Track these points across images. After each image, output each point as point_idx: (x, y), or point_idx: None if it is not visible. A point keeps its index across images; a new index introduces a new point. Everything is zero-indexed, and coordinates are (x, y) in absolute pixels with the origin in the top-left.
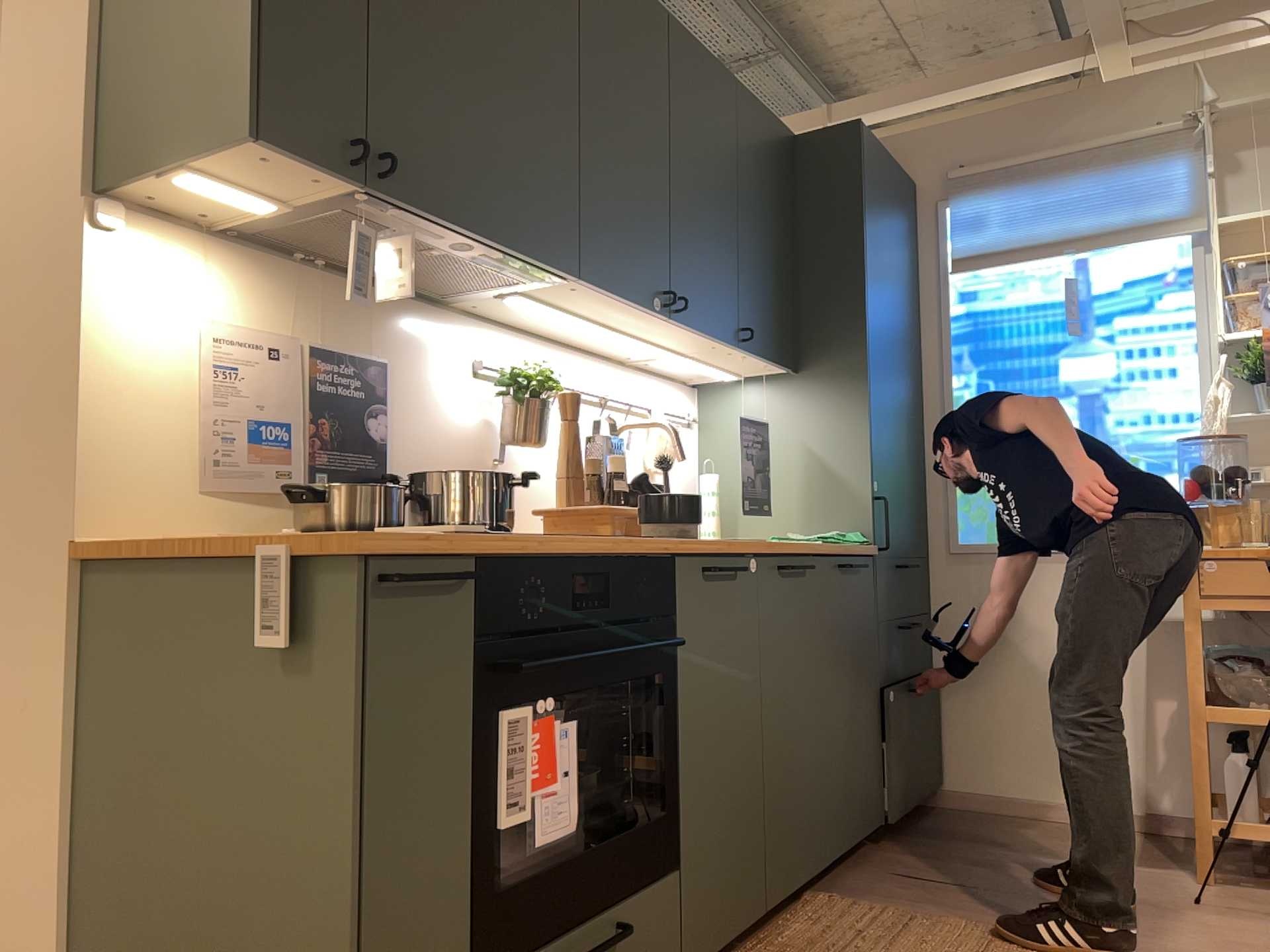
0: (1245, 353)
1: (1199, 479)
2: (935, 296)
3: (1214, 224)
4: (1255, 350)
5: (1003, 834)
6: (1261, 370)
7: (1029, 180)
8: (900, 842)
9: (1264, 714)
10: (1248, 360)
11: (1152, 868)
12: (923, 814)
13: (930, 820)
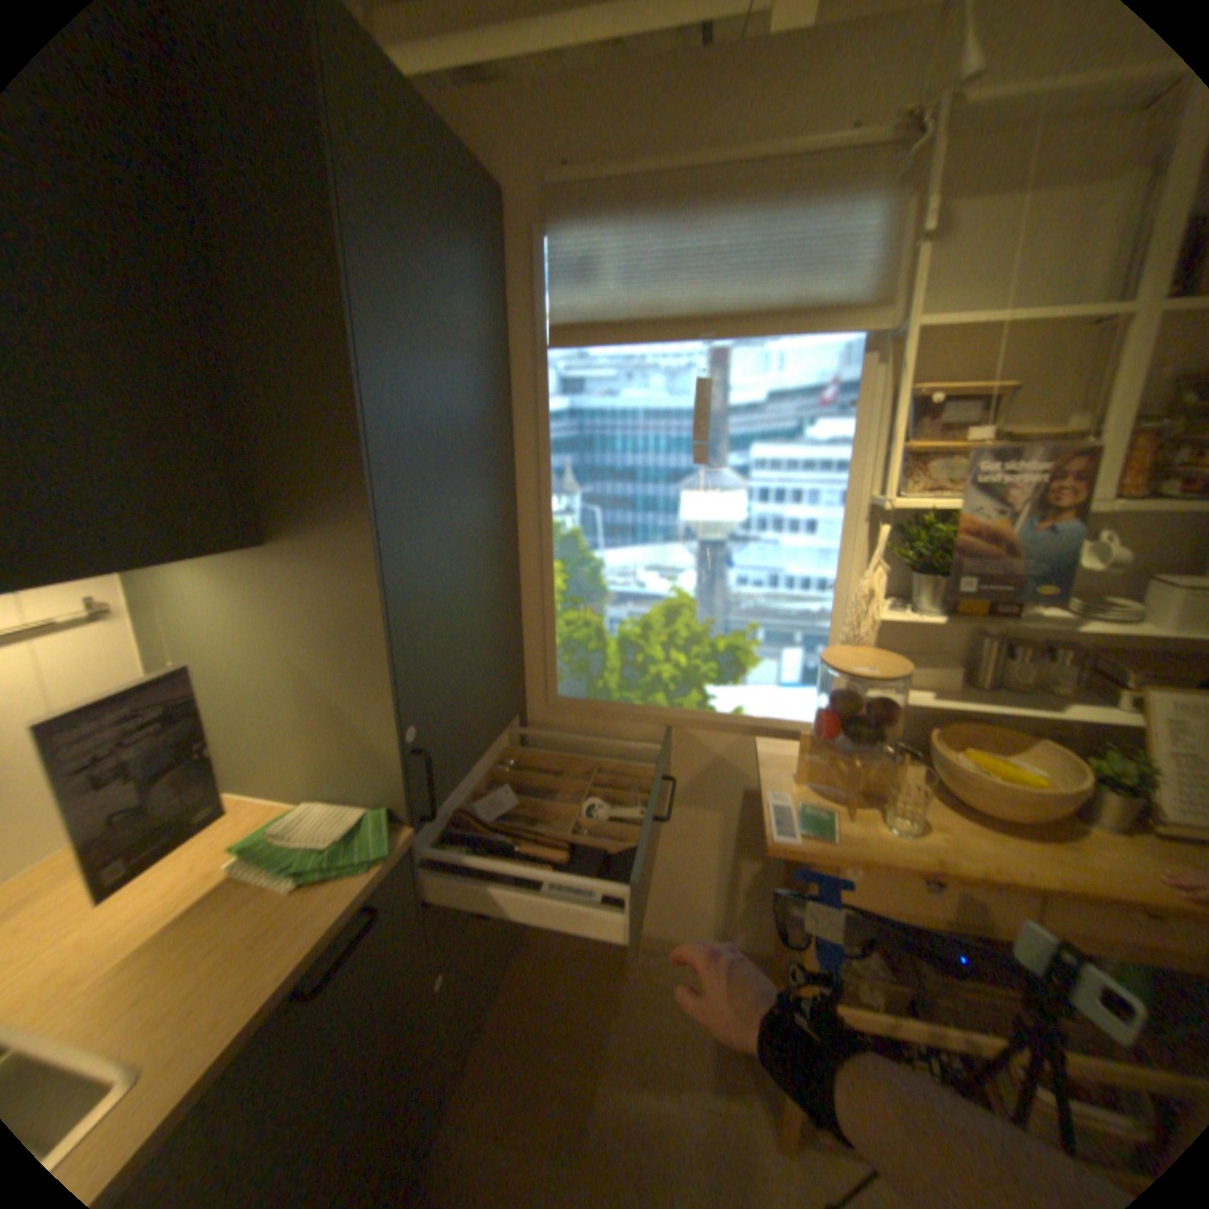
0: (912, 525)
1: (842, 713)
2: (531, 378)
3: (920, 325)
4: (927, 523)
5: (587, 1009)
6: (937, 562)
7: (662, 205)
8: (474, 1077)
9: (878, 1021)
10: (924, 547)
11: (729, 1099)
12: (516, 958)
13: (520, 976)
